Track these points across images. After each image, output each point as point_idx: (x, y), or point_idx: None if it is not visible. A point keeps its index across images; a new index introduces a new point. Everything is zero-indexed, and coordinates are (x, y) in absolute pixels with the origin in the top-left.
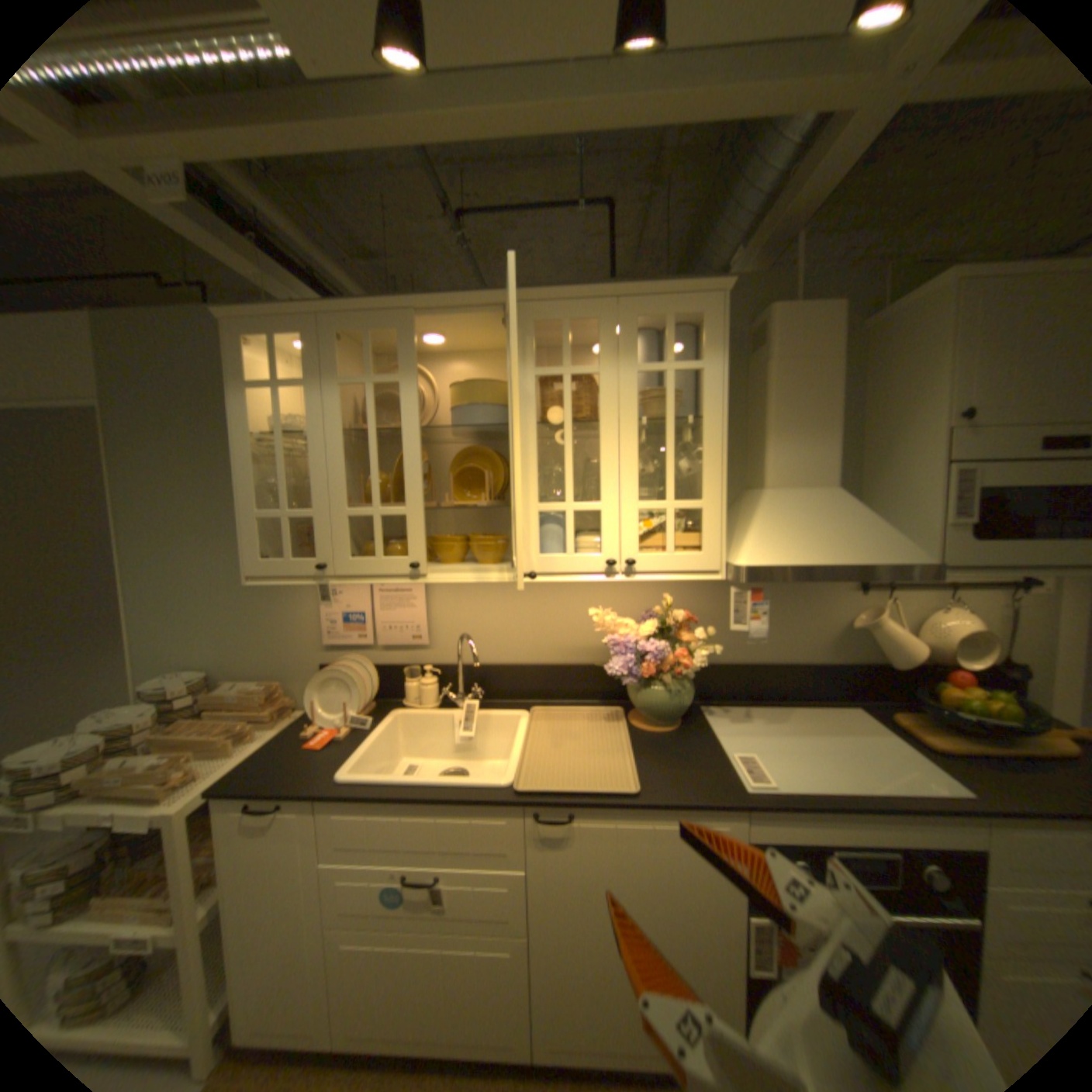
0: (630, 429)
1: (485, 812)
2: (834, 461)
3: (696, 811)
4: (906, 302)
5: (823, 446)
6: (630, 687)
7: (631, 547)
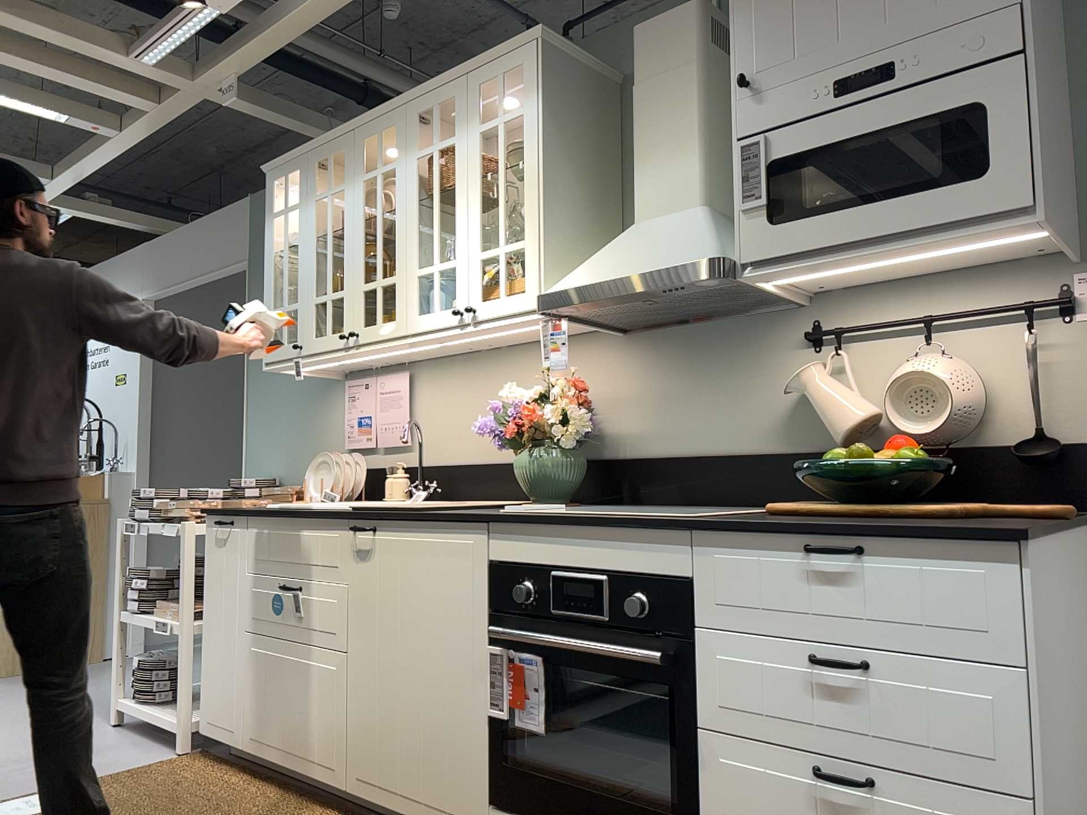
0: (474, 185)
1: (327, 525)
2: (693, 177)
3: (447, 520)
4: None
5: (680, 163)
6: (514, 460)
7: (474, 295)
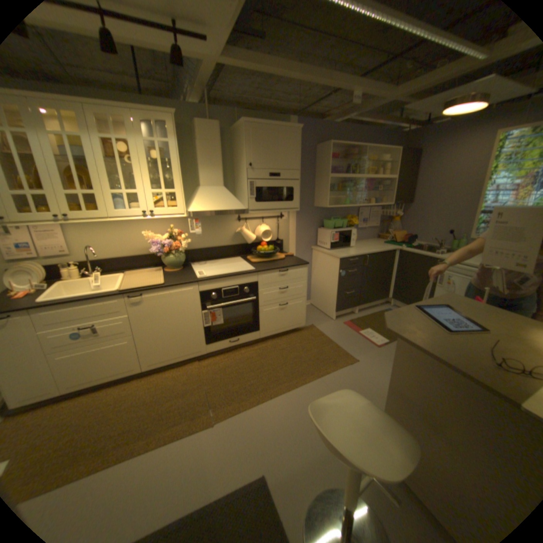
0: (144, 162)
1: (109, 299)
2: (221, 178)
3: (182, 285)
4: (237, 125)
5: (217, 172)
6: (162, 258)
7: (152, 206)
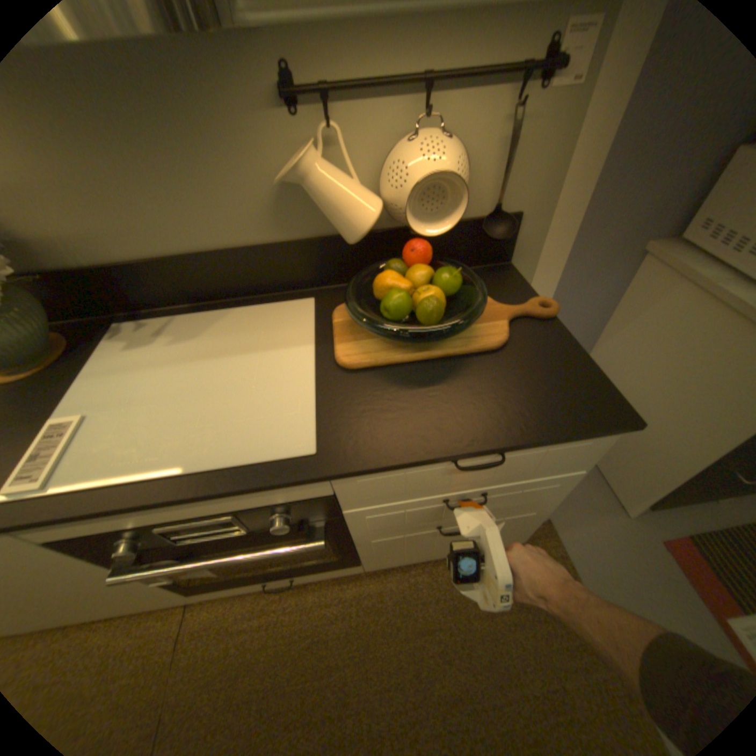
0: None
1: None
2: None
3: None
4: None
5: None
6: None
7: None
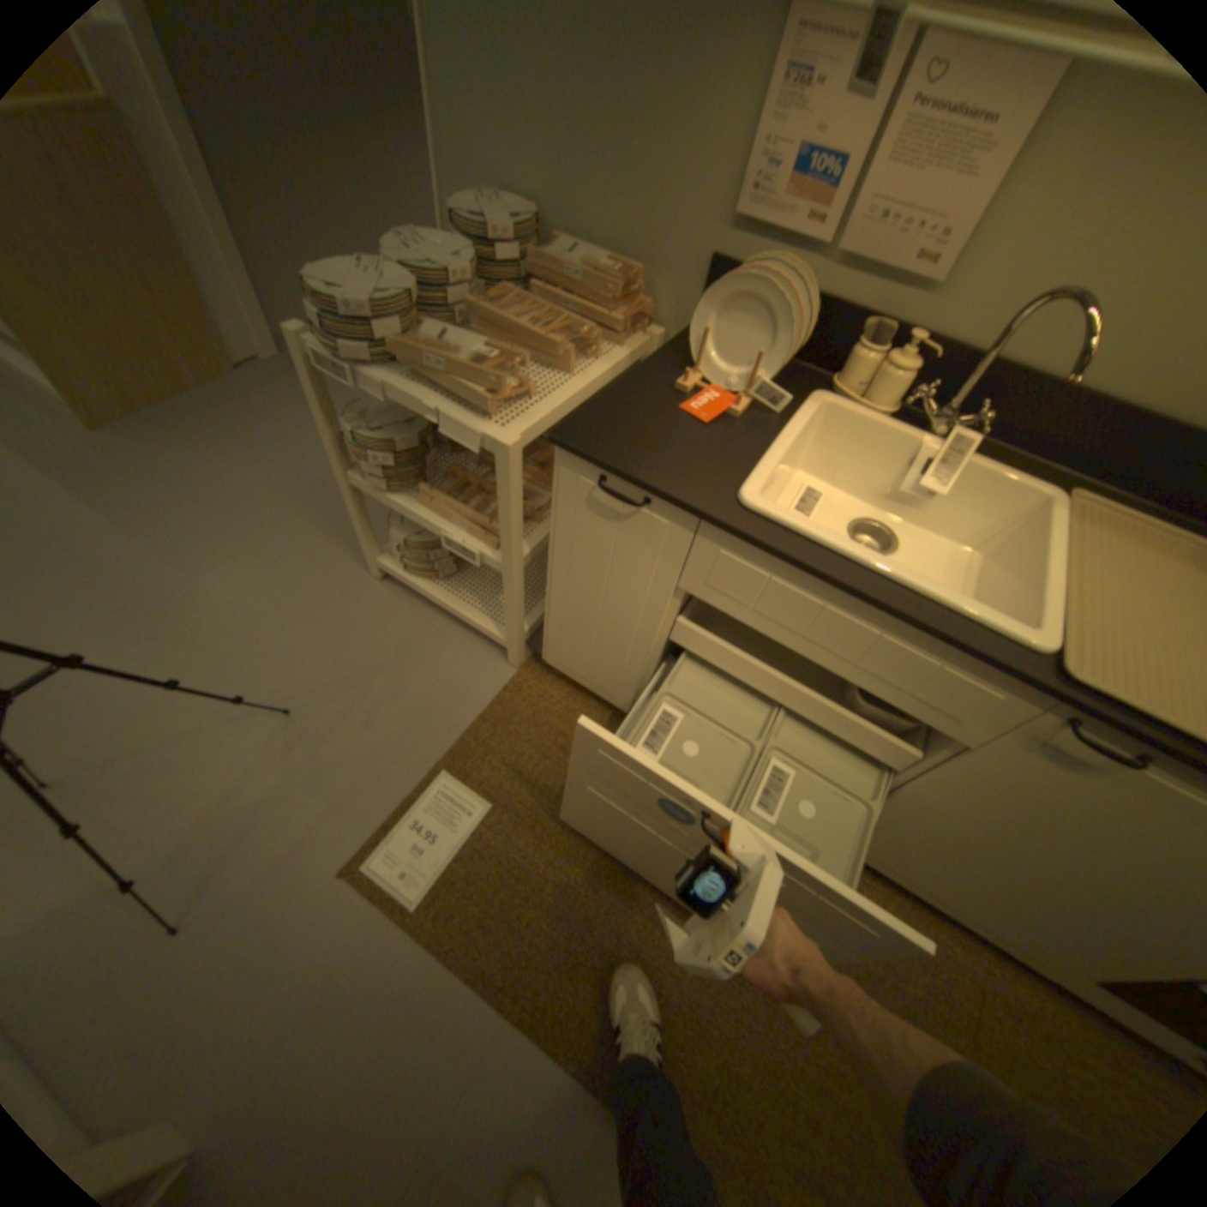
0: None
1: (982, 671)
2: None
3: None
4: None
5: None
6: None
7: None
